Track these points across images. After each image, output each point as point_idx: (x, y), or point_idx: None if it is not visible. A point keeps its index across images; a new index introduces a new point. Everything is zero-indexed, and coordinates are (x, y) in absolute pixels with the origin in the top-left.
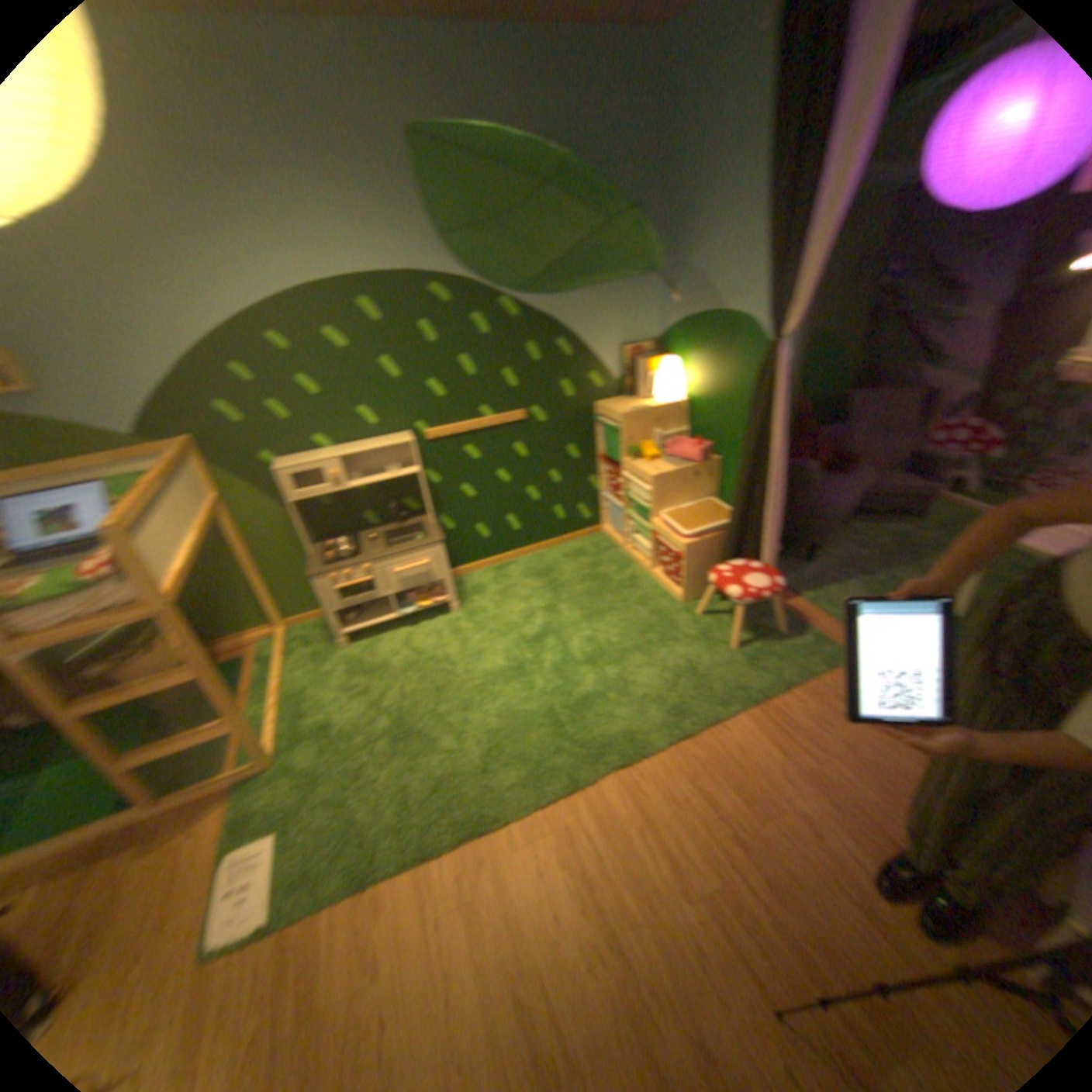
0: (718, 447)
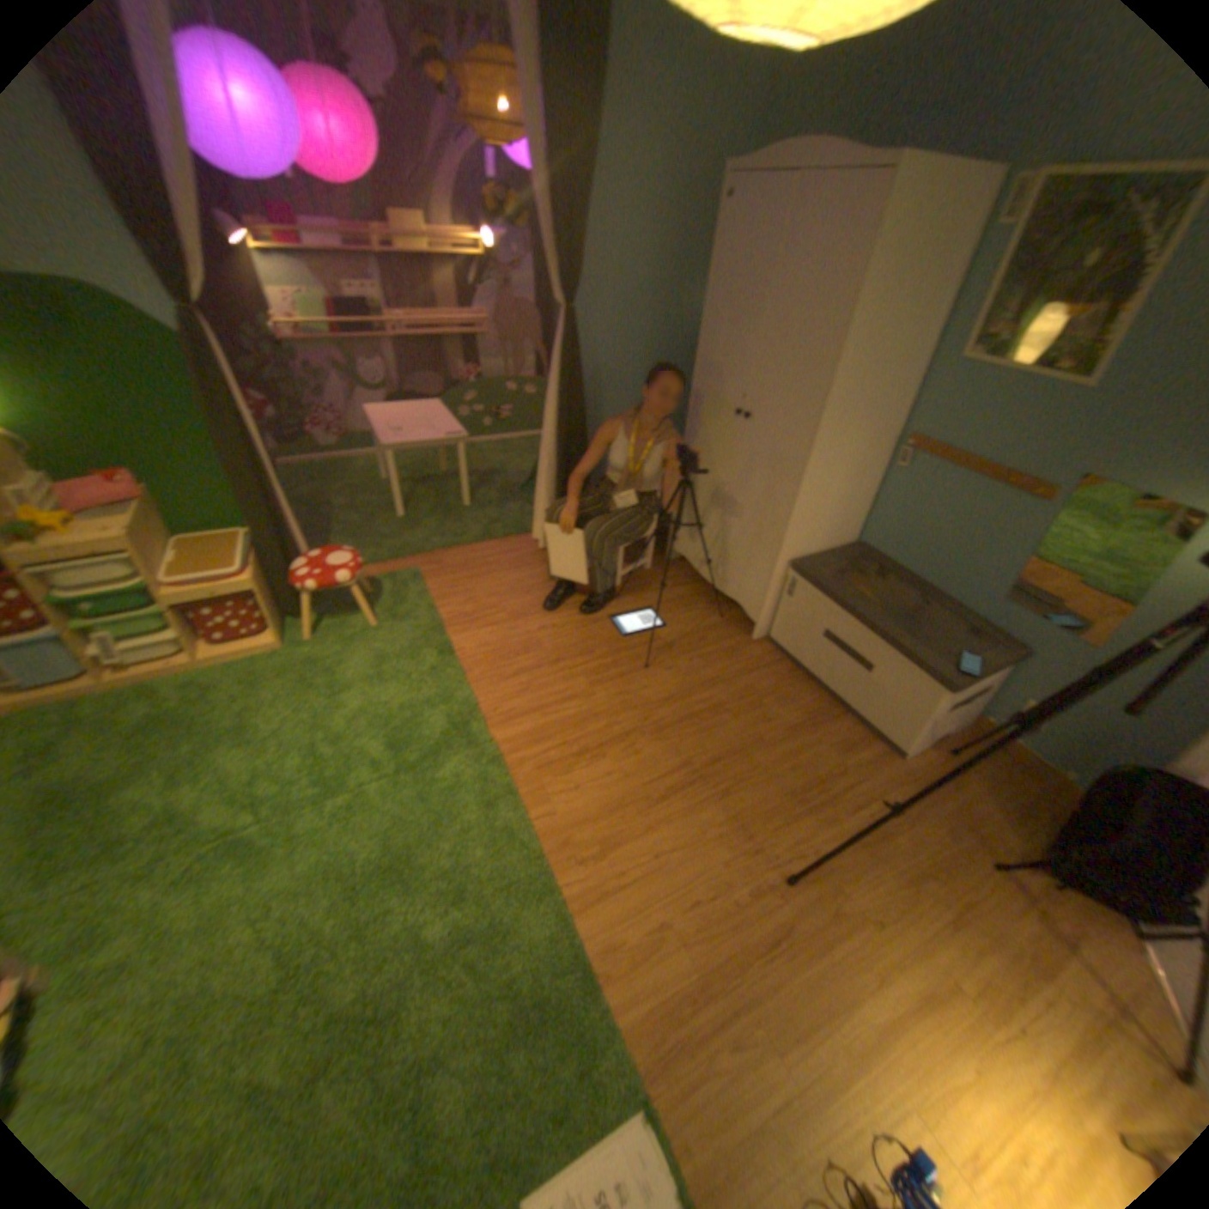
0: (133, 471)
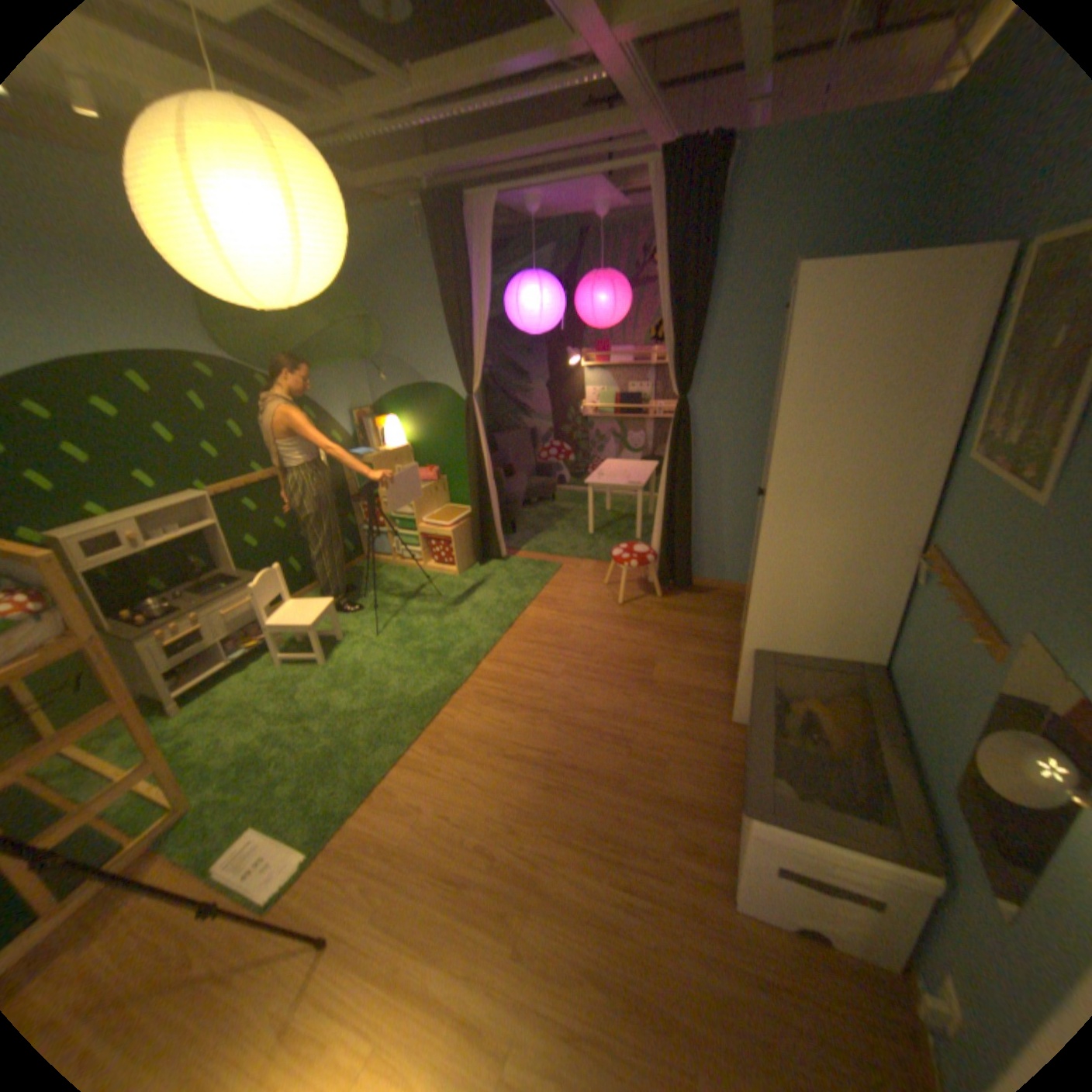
0: (444, 470)
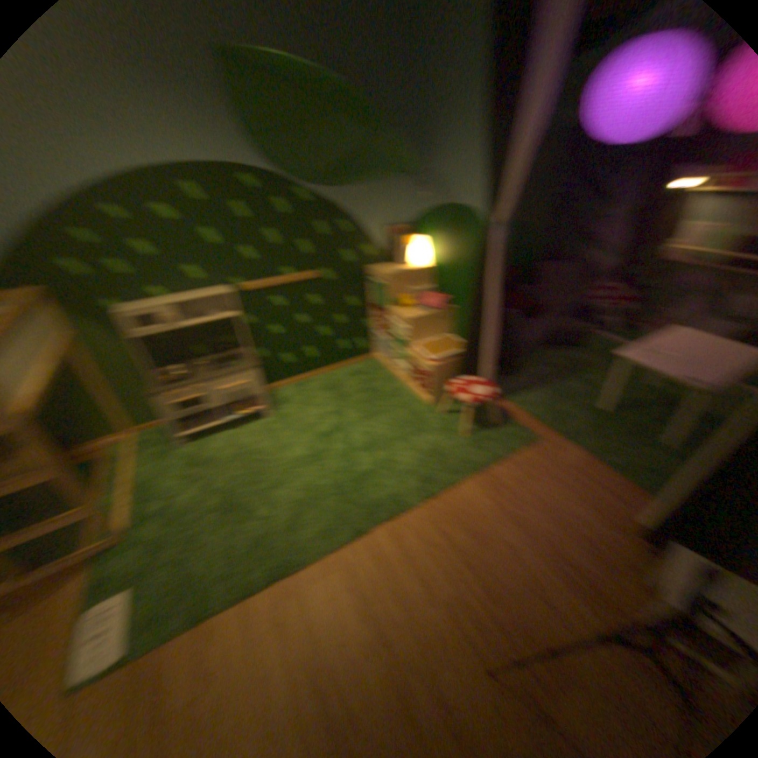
0: (458, 299)
